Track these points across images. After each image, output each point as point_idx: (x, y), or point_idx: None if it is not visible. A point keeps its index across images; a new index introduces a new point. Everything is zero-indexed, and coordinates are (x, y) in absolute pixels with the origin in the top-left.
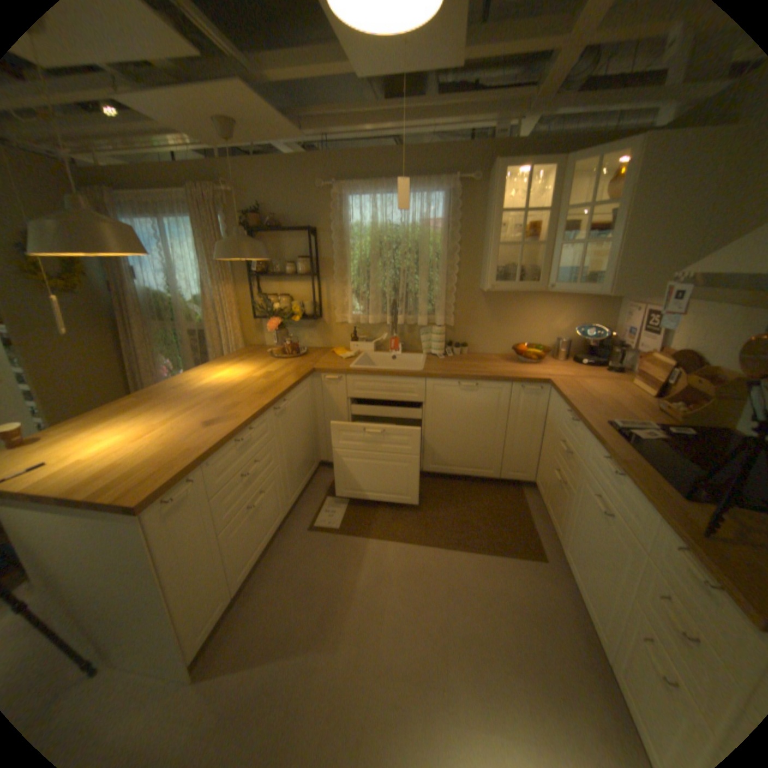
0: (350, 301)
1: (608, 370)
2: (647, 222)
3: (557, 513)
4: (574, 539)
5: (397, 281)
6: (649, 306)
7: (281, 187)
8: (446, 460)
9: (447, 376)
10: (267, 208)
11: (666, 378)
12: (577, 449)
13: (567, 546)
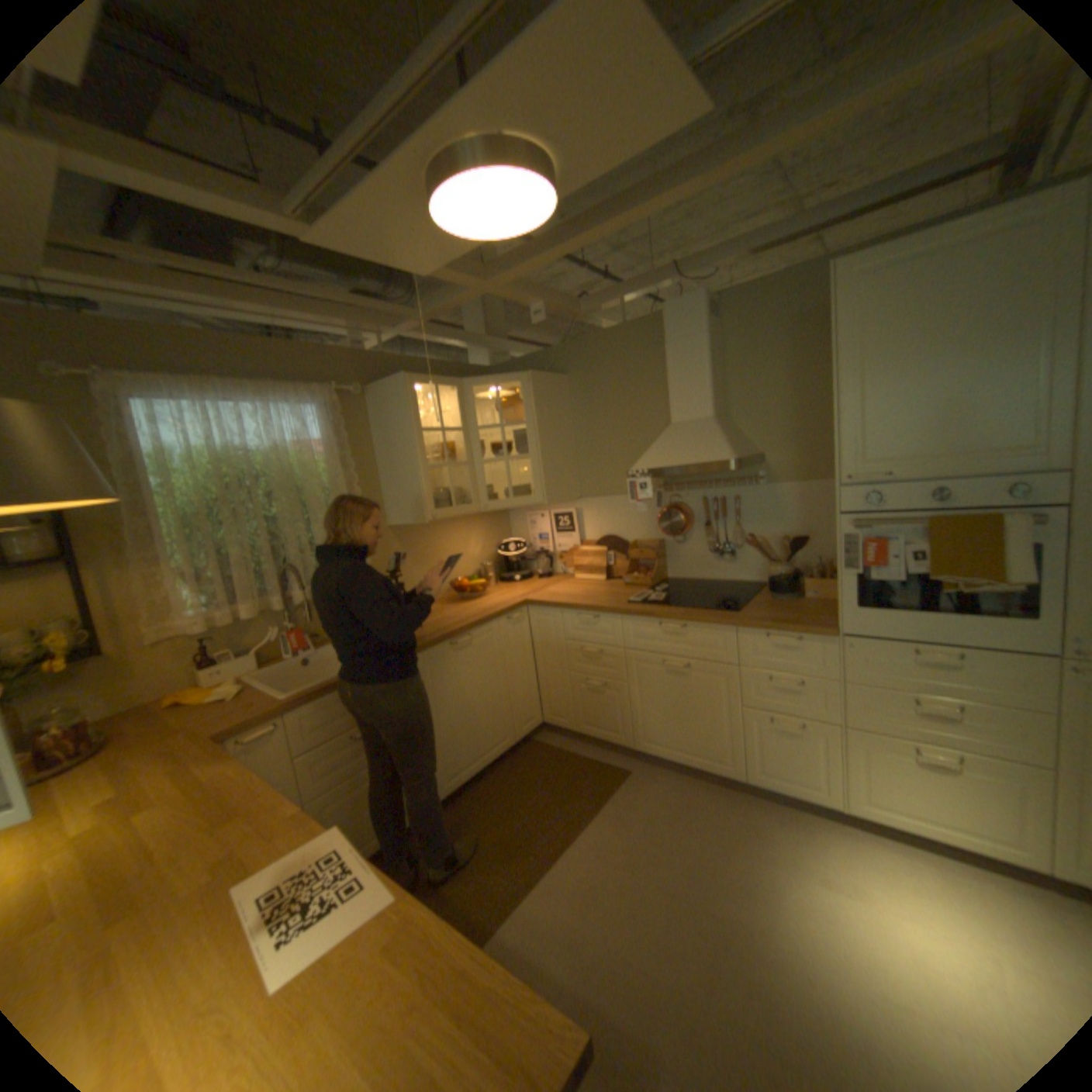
0: (177, 595)
1: (540, 578)
2: (546, 442)
3: (605, 723)
4: (645, 725)
5: (267, 540)
6: (551, 512)
7: None
8: (461, 763)
9: (437, 642)
10: None
11: (604, 562)
12: (607, 643)
13: (638, 740)
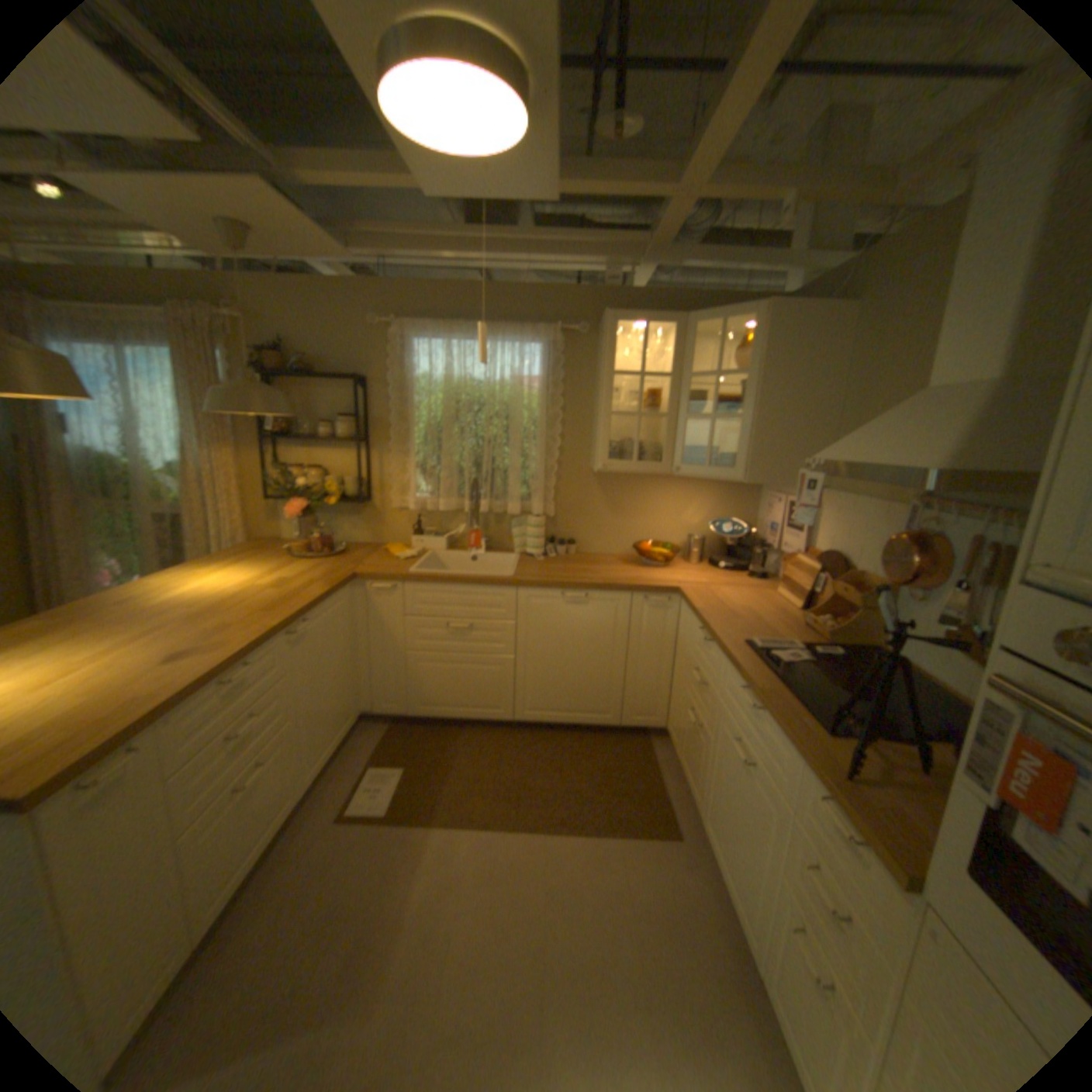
0: (414, 478)
1: (750, 576)
2: (779, 398)
3: (694, 769)
4: (714, 803)
5: (482, 454)
6: (790, 497)
7: (318, 318)
8: (547, 702)
9: (547, 584)
10: (297, 344)
11: (812, 585)
12: (713, 678)
13: (707, 814)
